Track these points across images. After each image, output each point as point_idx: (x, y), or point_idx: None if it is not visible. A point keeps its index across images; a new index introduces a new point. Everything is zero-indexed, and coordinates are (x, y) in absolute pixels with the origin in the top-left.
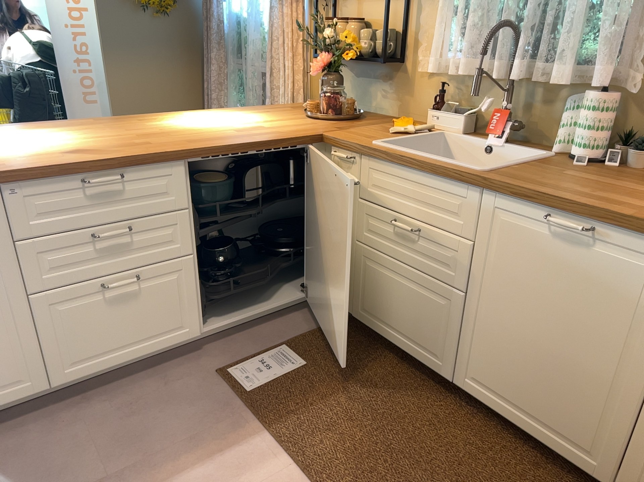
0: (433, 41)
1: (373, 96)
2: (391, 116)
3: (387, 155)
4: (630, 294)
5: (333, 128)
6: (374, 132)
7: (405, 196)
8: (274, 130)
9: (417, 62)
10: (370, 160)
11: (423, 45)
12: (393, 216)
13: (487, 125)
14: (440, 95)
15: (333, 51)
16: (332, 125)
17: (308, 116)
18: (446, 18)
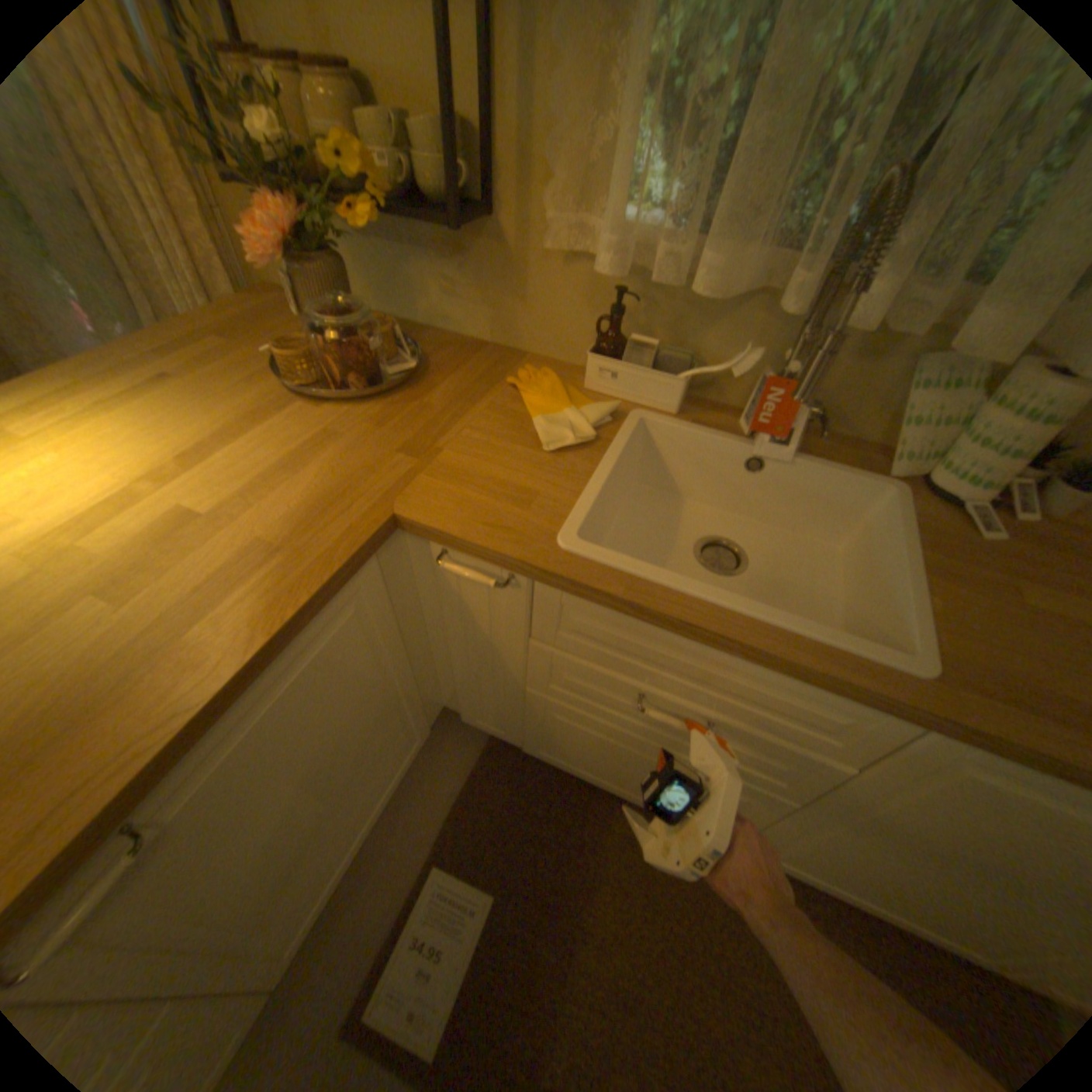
0: (618, 176)
1: (421, 286)
2: (476, 337)
3: (637, 609)
4: None
5: (400, 456)
6: (512, 457)
7: (679, 671)
8: (241, 538)
9: (535, 213)
10: (570, 594)
11: (552, 165)
12: (637, 689)
13: (717, 382)
14: (618, 316)
15: (300, 186)
16: (385, 437)
17: (292, 388)
18: (654, 96)
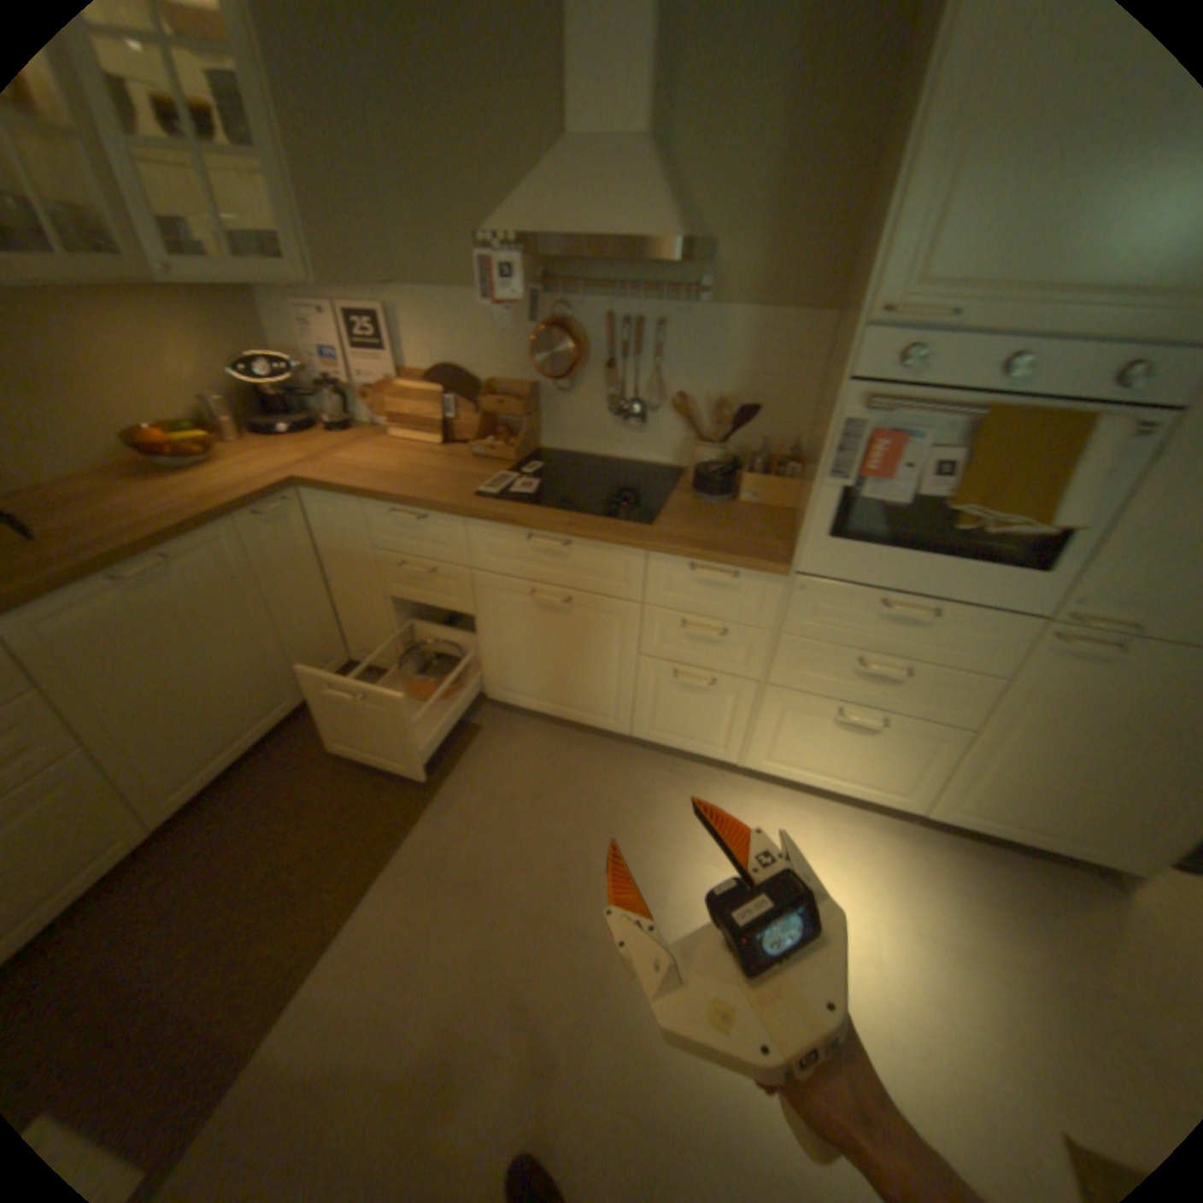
0: None
1: None
2: None
3: None
4: (217, 578)
5: None
6: None
7: None
8: None
9: None
10: None
11: None
12: None
13: None
14: None
15: None
16: None
17: None
18: None
